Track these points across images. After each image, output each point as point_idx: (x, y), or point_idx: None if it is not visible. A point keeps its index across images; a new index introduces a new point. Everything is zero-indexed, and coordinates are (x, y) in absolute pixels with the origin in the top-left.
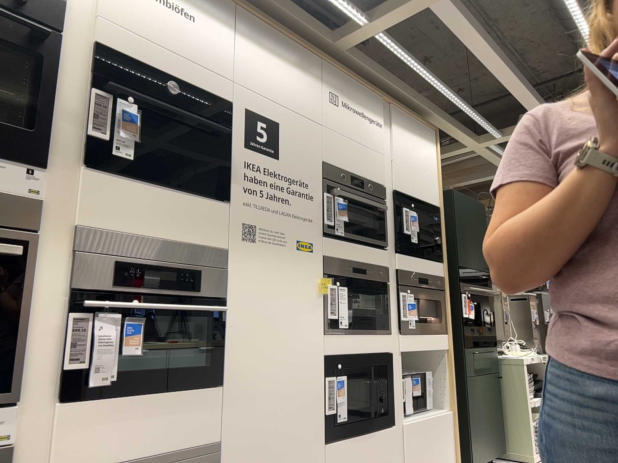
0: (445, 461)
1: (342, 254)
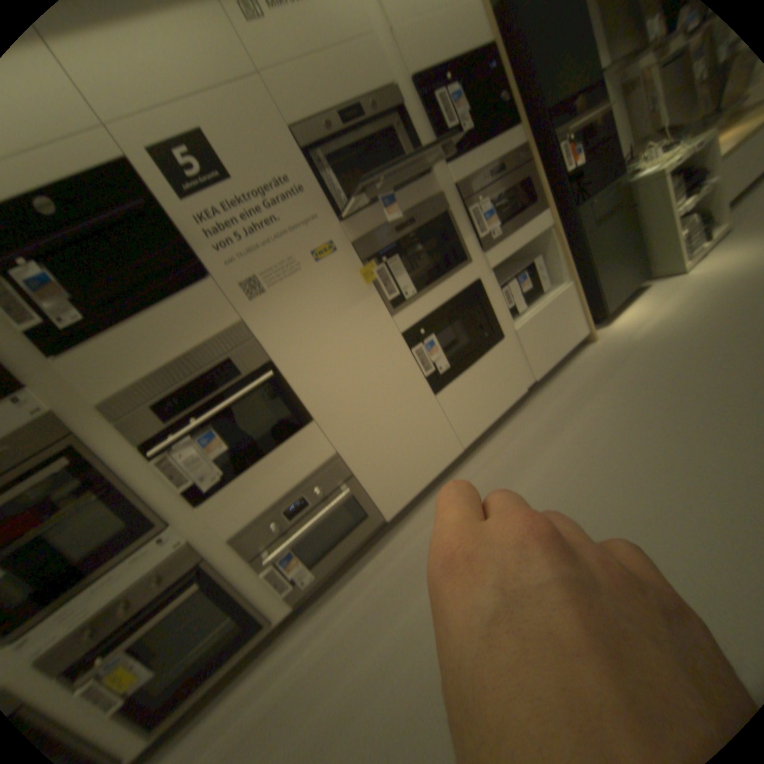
0: (574, 329)
1: (375, 222)
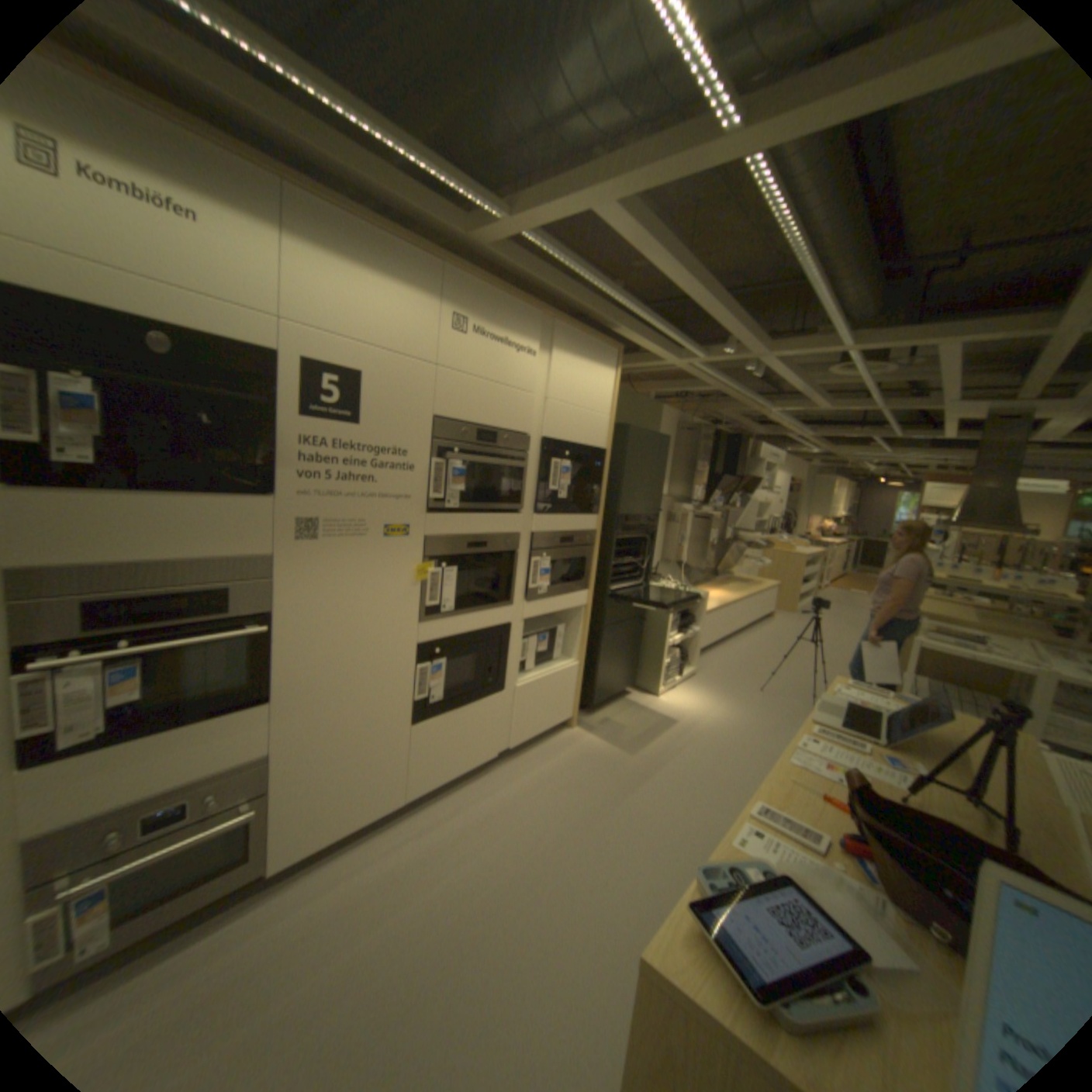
0: (561, 708)
1: (455, 530)
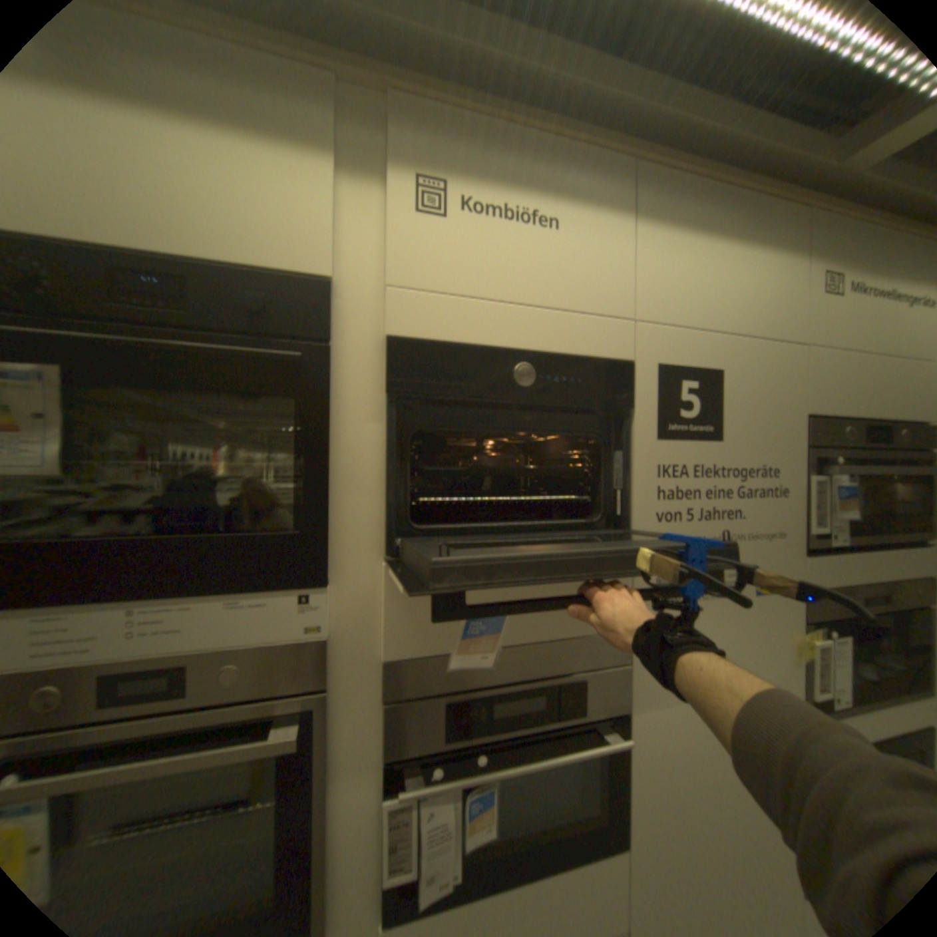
0: None
1: (846, 578)
